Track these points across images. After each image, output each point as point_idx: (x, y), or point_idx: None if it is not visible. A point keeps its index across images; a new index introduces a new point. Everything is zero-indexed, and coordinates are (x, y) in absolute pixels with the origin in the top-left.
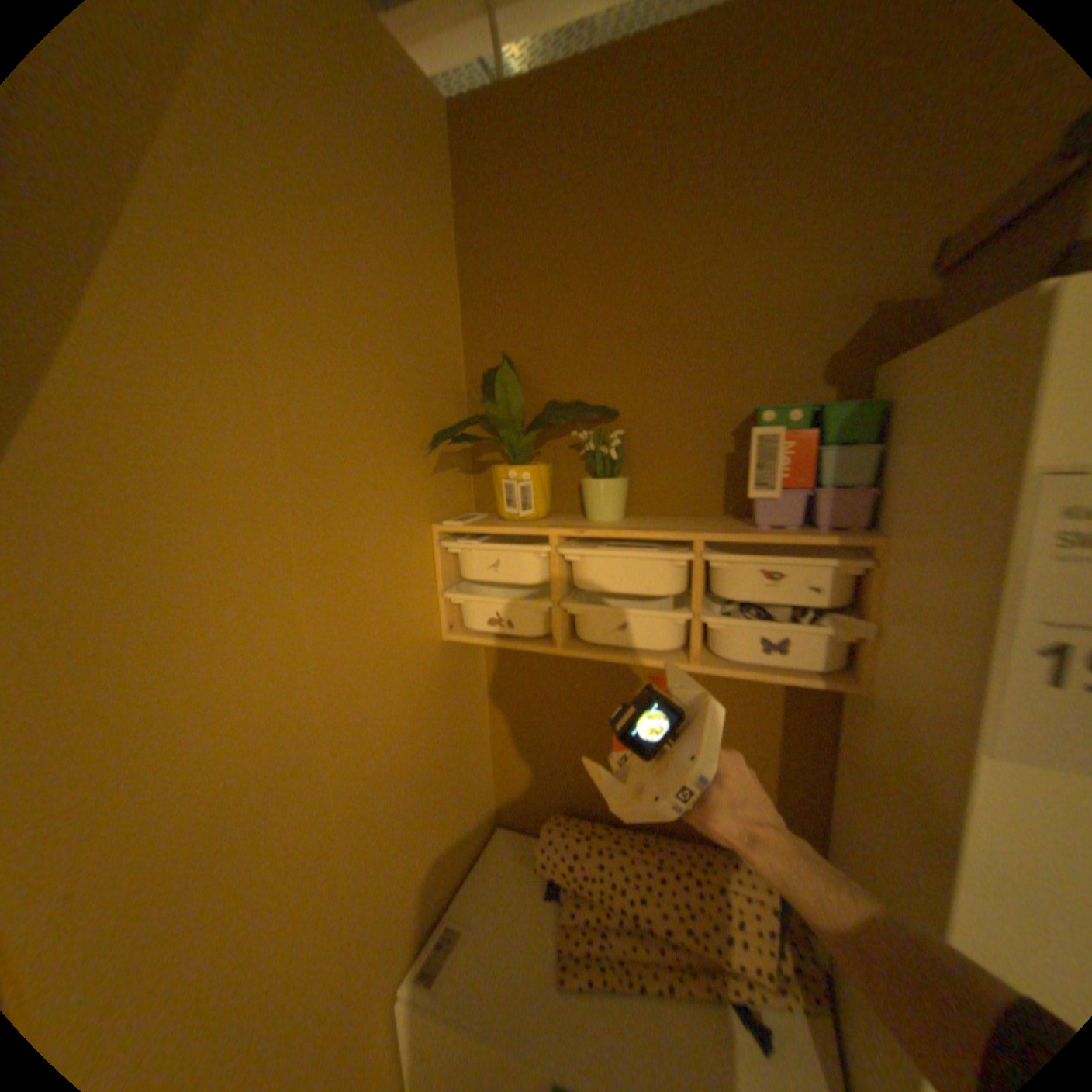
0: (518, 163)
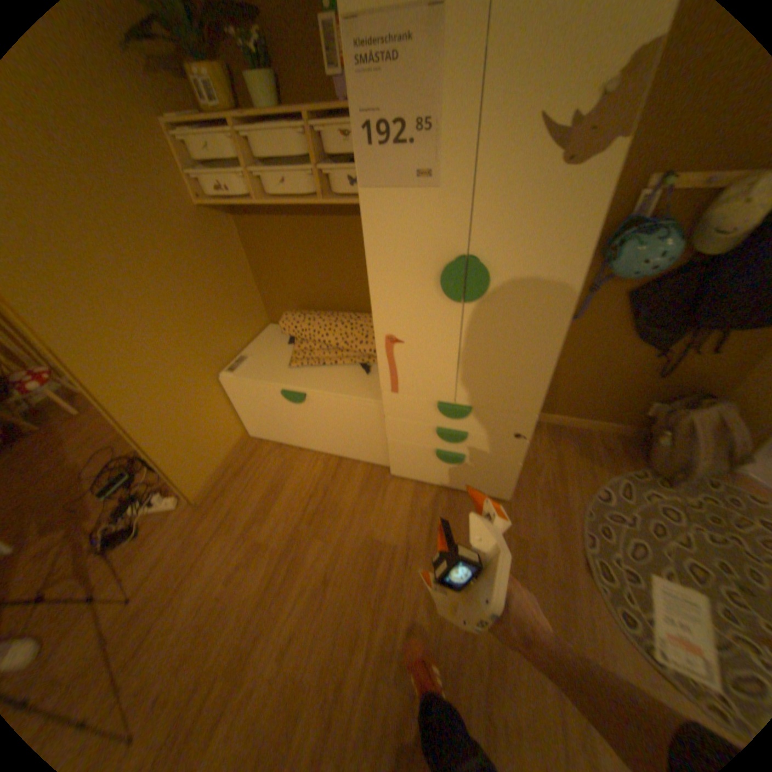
0: None
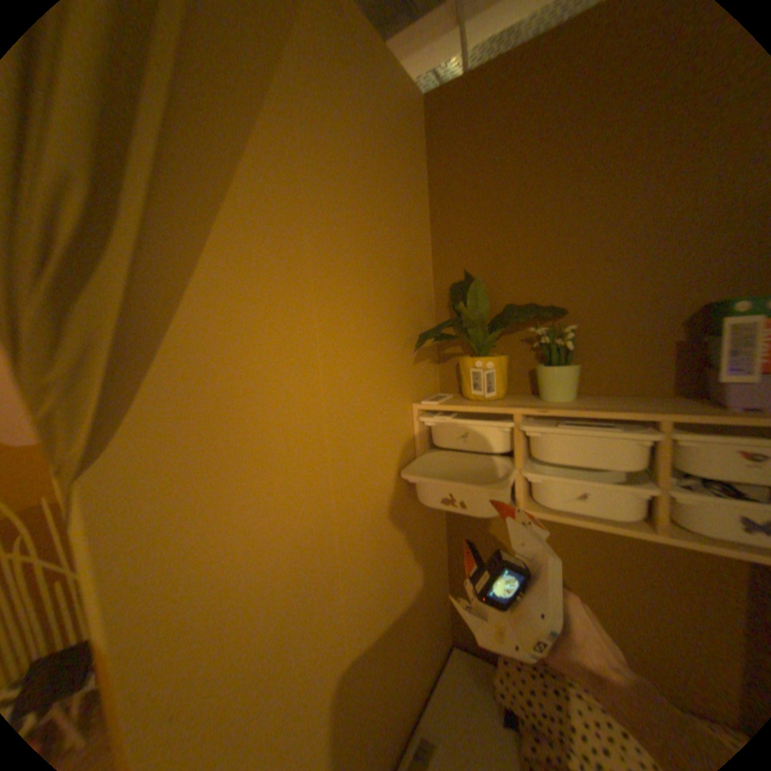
0: (479, 128)
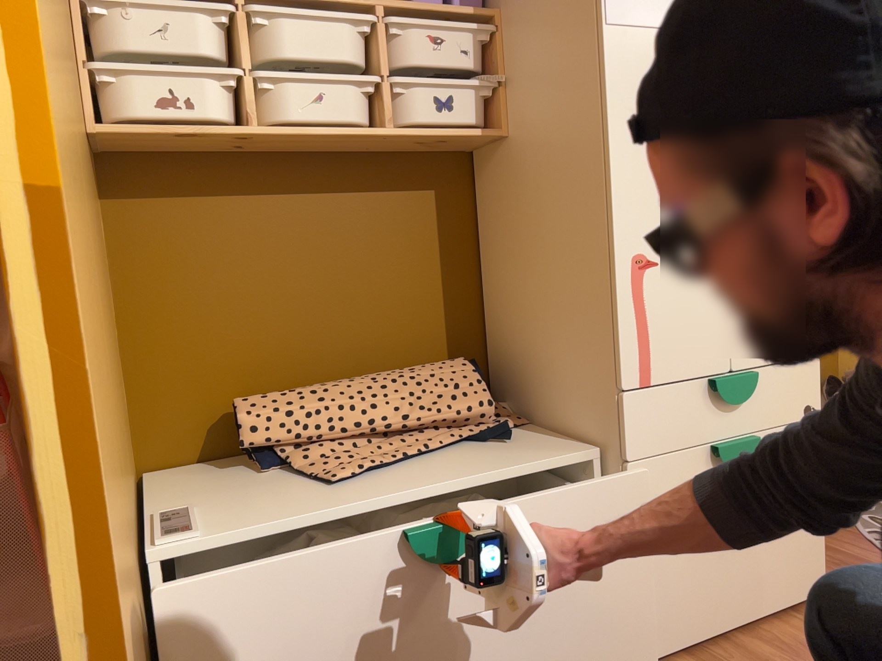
0: None
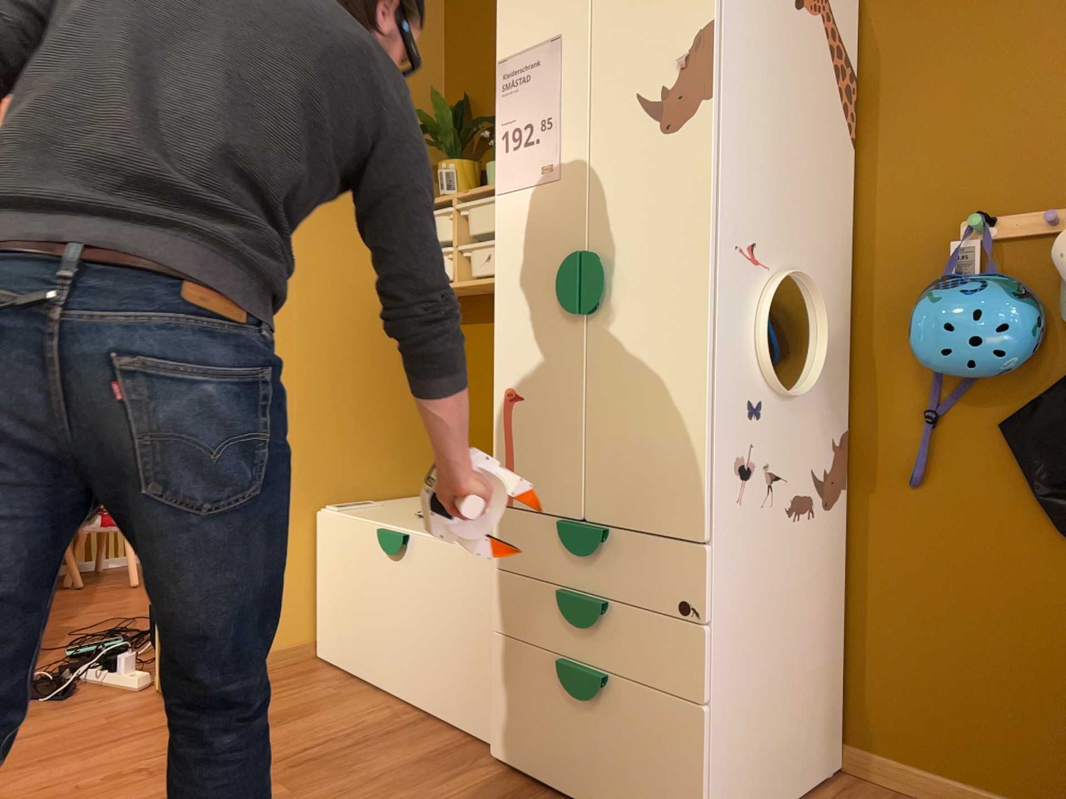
0: None
